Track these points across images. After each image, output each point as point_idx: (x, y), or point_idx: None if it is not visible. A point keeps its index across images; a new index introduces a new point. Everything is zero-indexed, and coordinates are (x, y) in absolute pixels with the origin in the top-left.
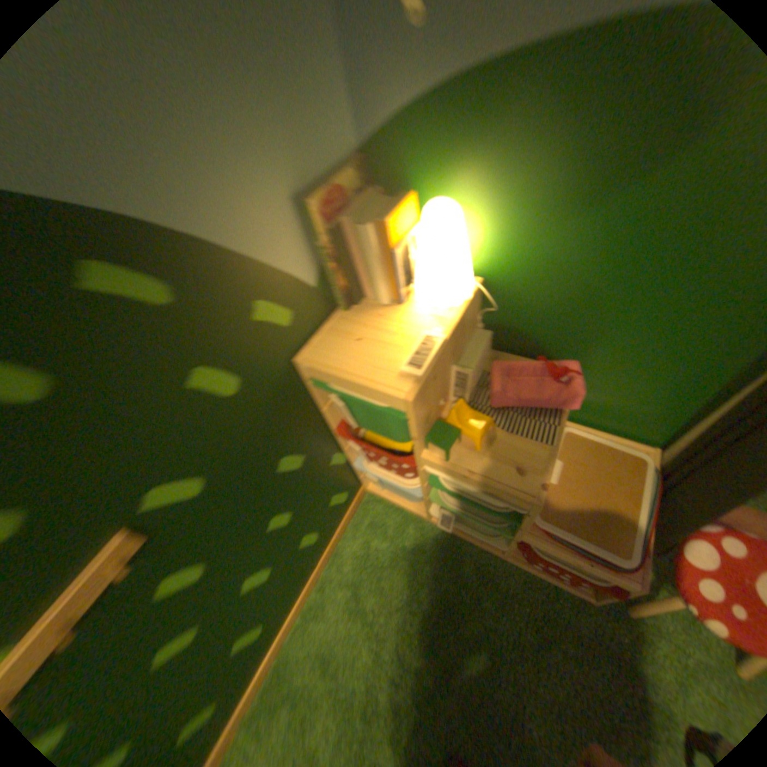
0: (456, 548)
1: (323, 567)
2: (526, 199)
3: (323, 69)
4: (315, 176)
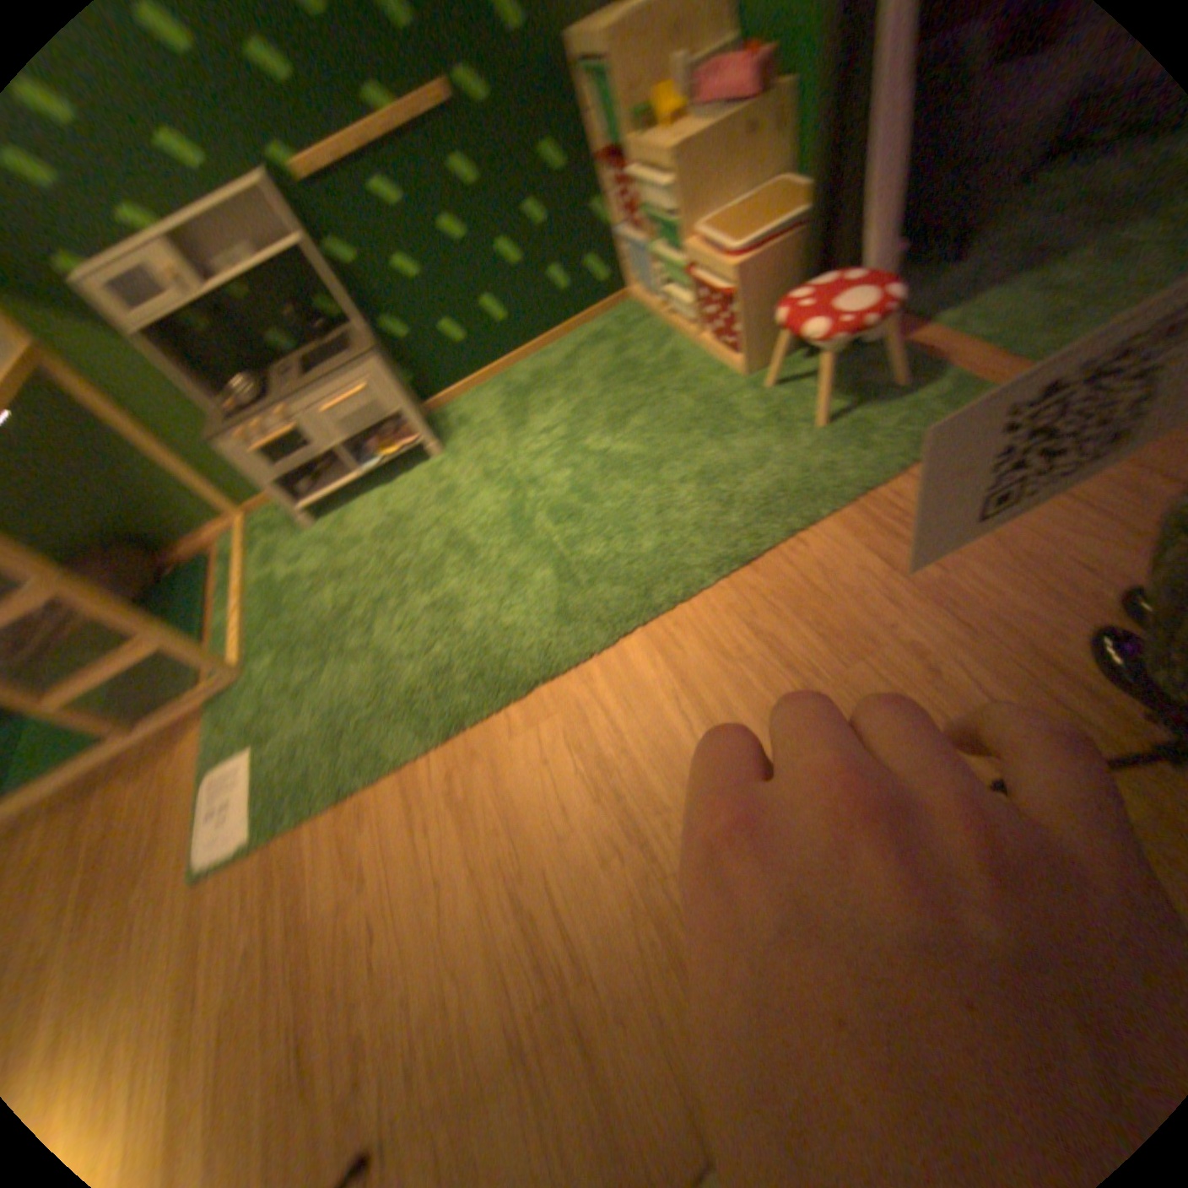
0: (665, 338)
1: (562, 334)
2: None
3: None
4: None
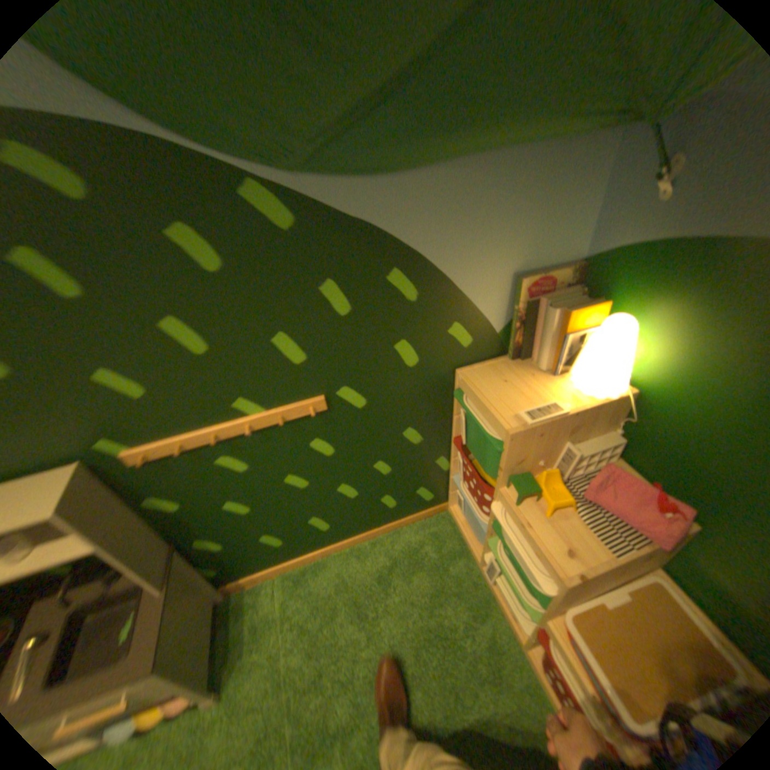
0: (487, 608)
1: (383, 534)
2: (704, 345)
3: (579, 207)
4: (537, 267)
